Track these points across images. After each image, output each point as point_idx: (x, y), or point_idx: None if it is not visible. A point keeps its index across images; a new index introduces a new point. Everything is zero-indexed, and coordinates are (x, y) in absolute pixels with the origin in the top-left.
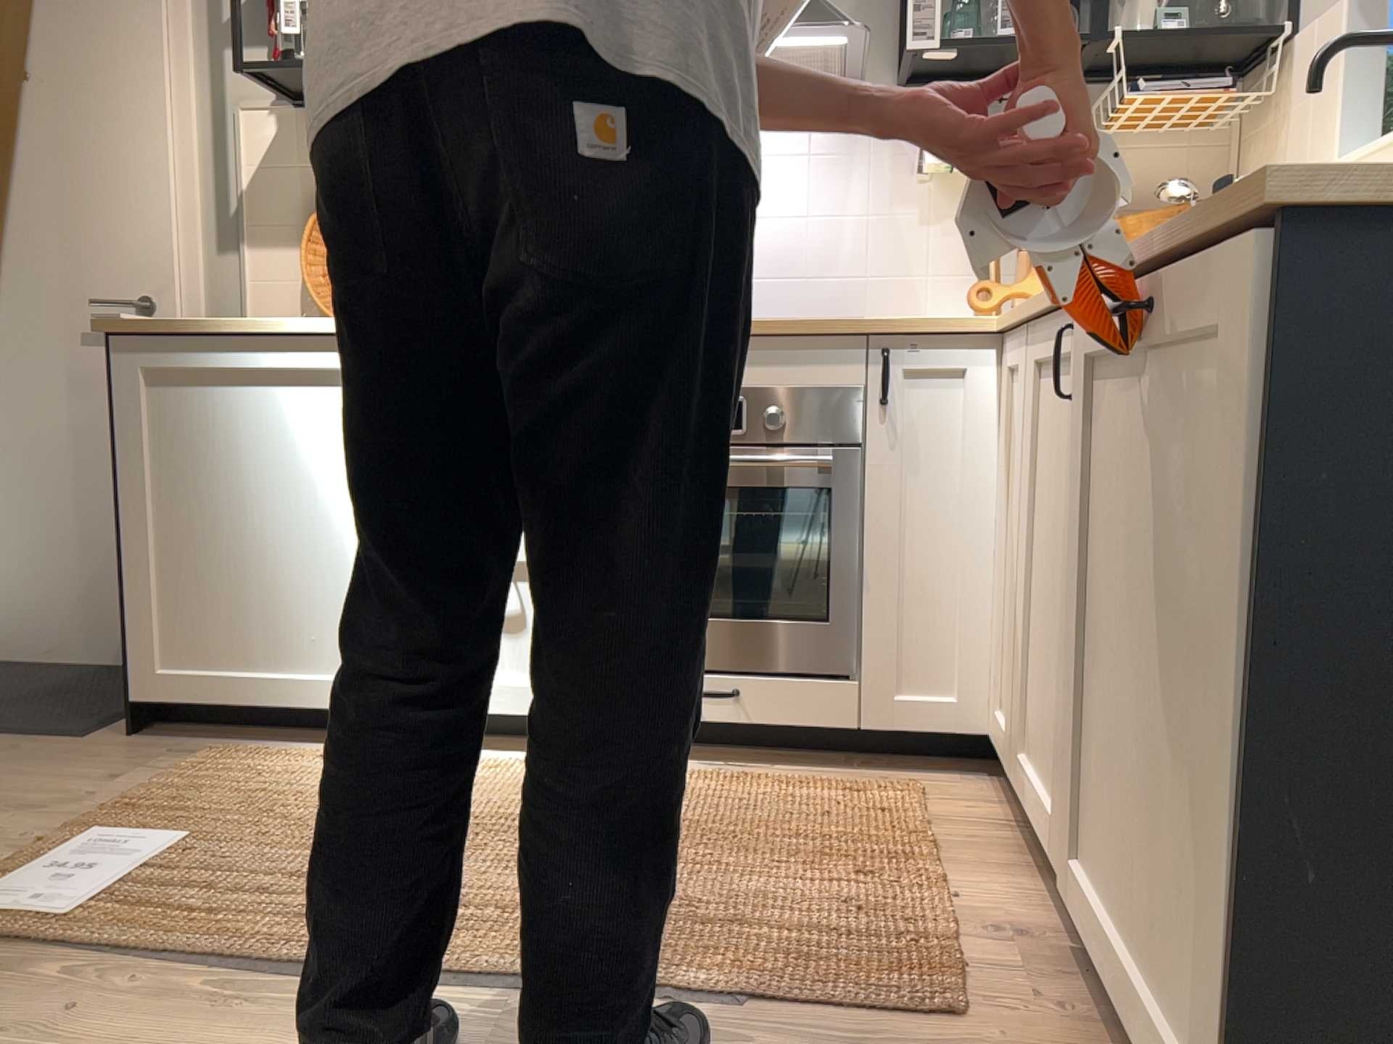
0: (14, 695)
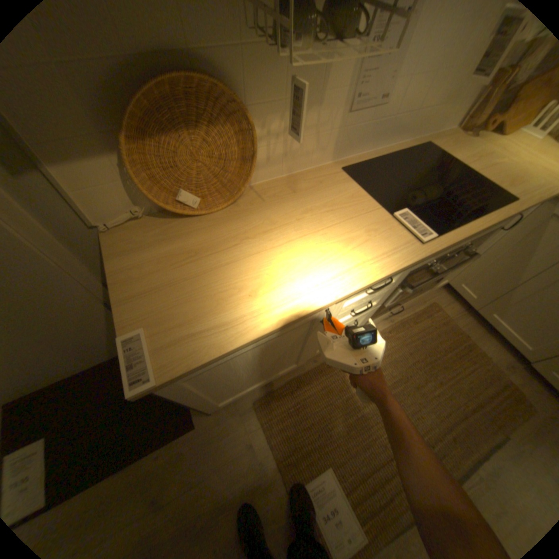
0: (109, 415)
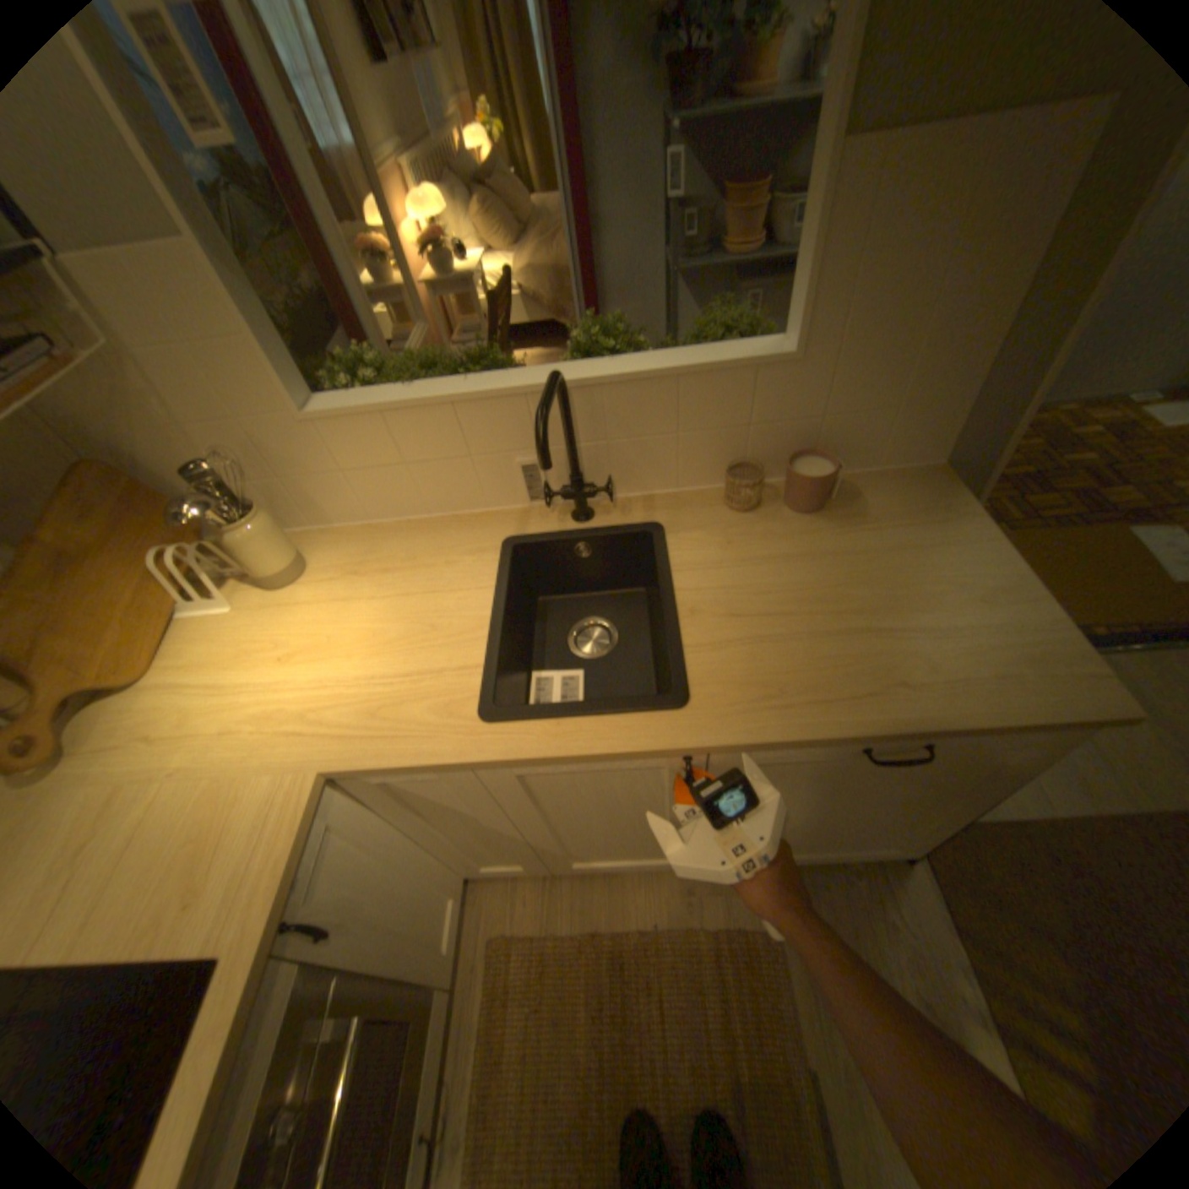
0: None
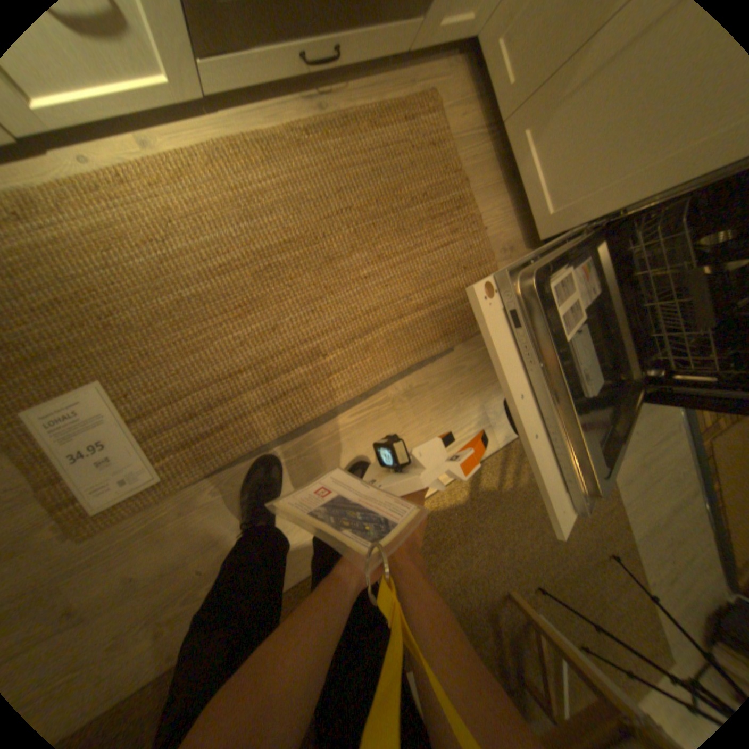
0: None
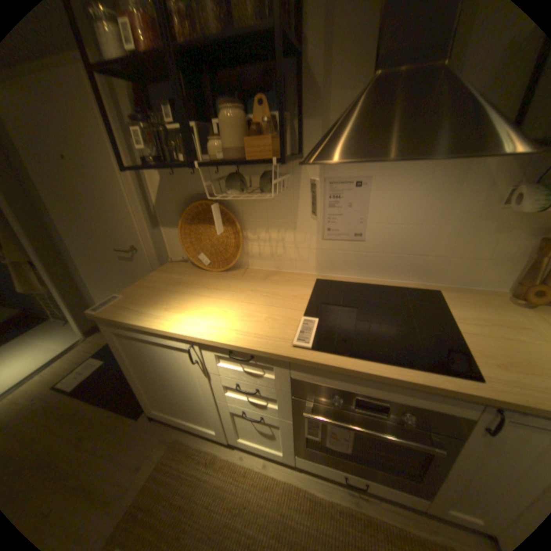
0: None
